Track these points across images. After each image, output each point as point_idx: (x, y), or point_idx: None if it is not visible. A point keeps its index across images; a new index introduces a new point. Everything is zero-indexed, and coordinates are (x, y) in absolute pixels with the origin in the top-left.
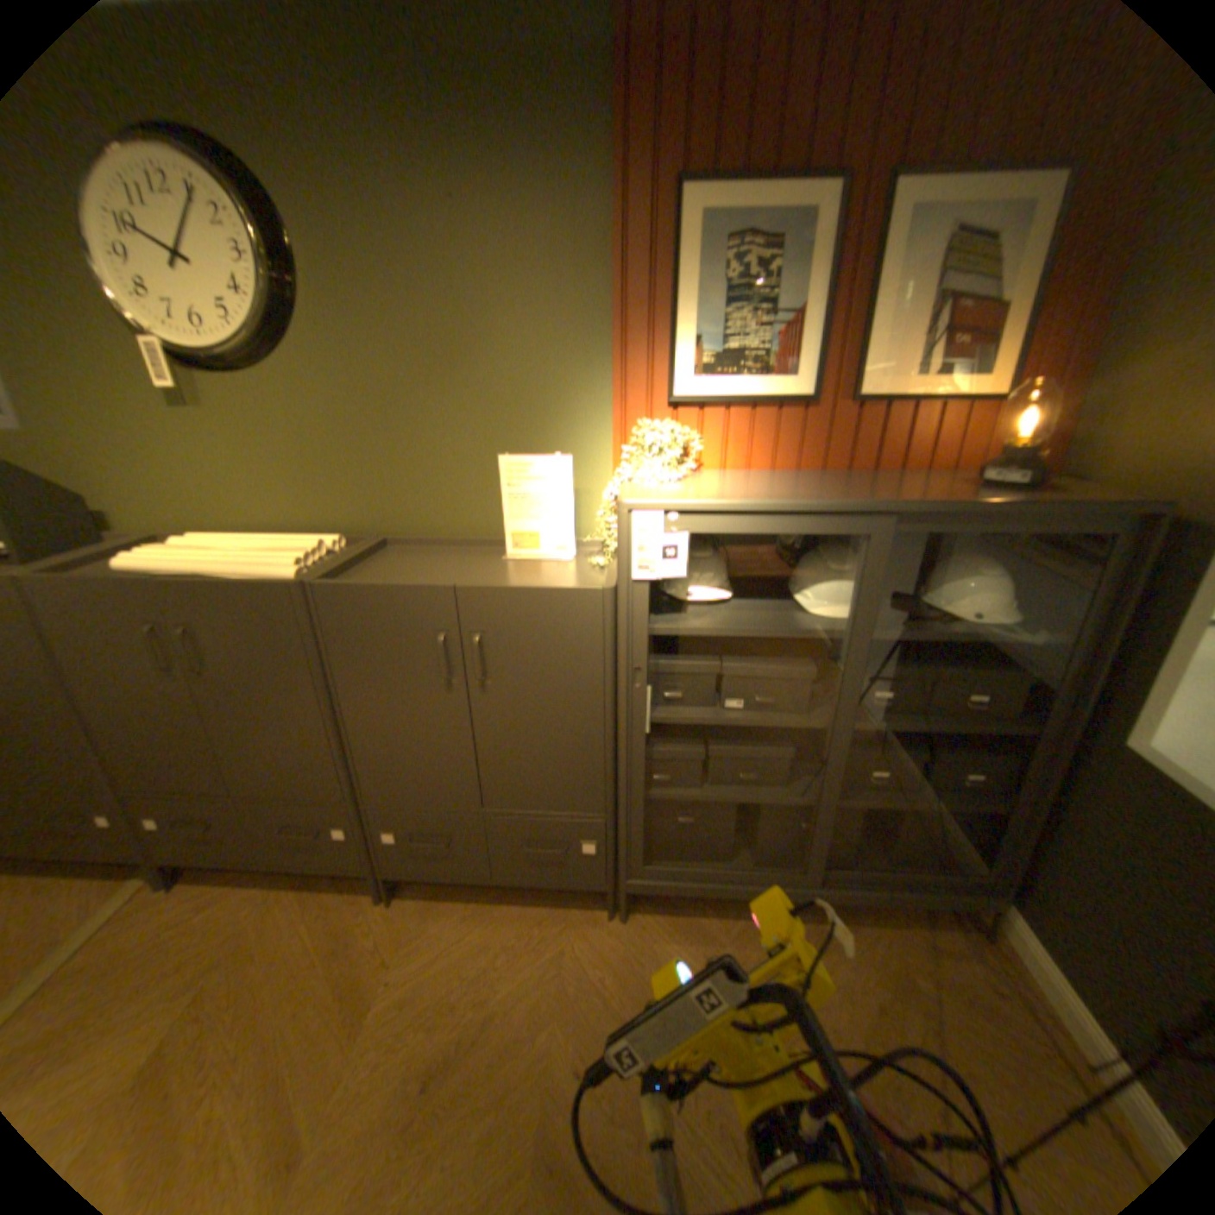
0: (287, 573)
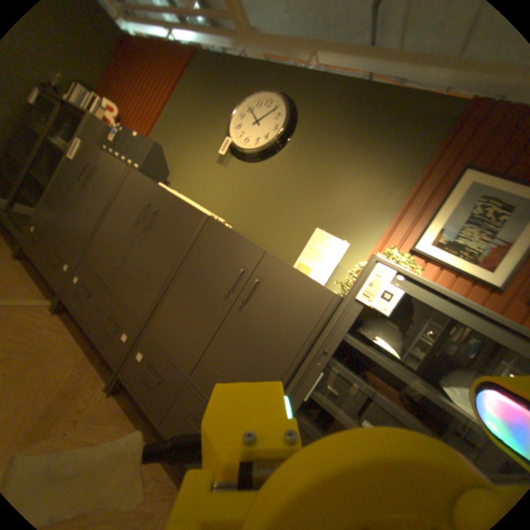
0: (207, 213)
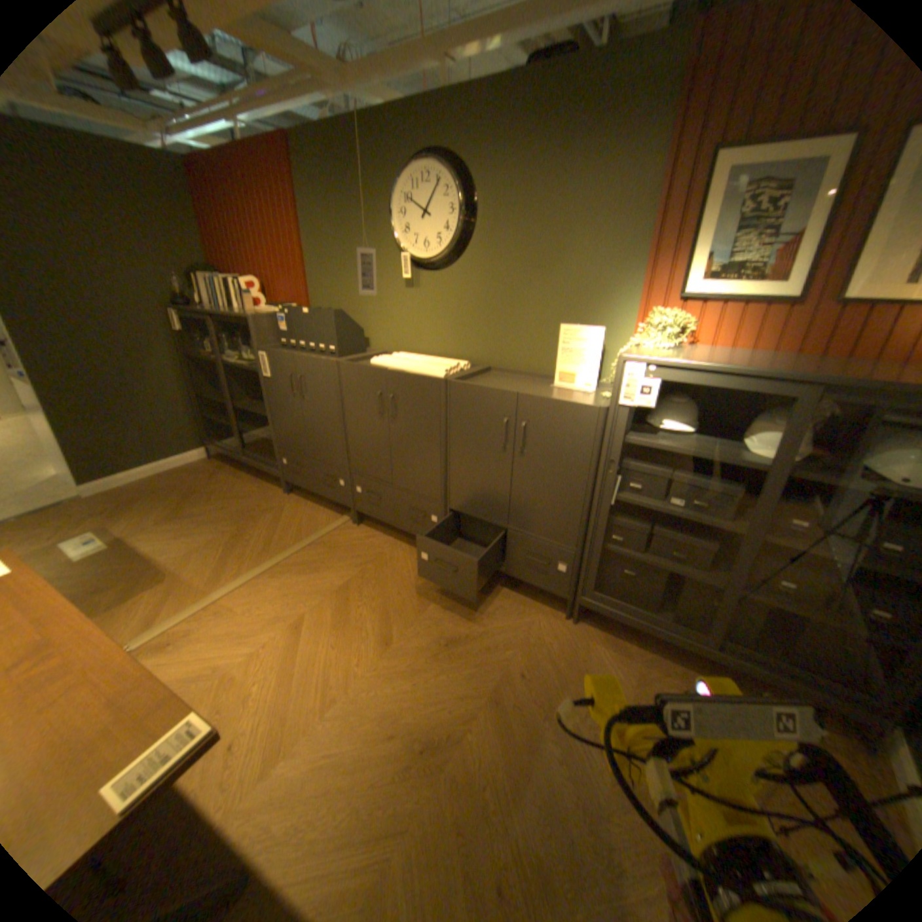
0: (441, 376)
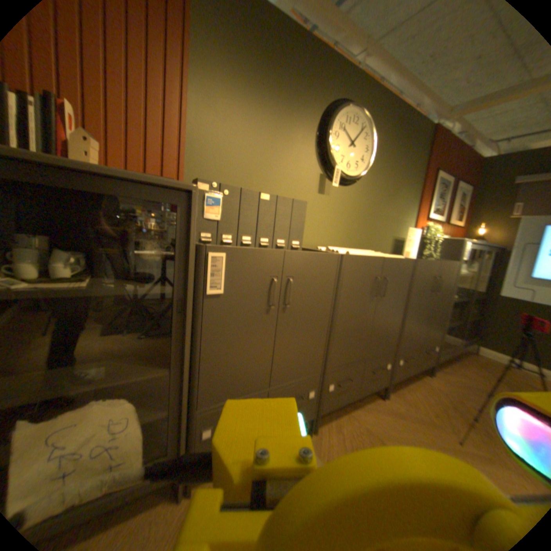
0: (402, 257)
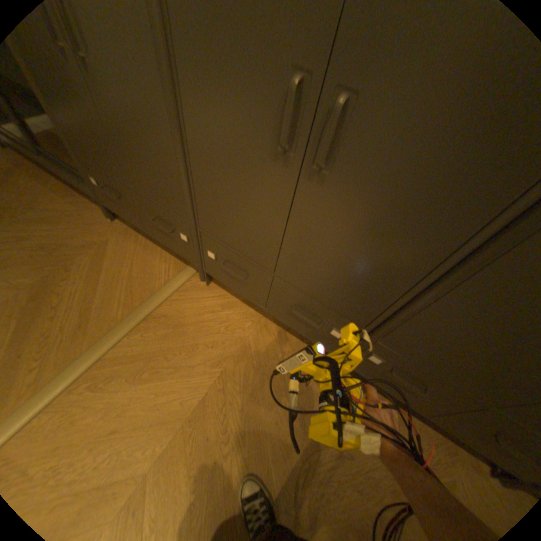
0: None
